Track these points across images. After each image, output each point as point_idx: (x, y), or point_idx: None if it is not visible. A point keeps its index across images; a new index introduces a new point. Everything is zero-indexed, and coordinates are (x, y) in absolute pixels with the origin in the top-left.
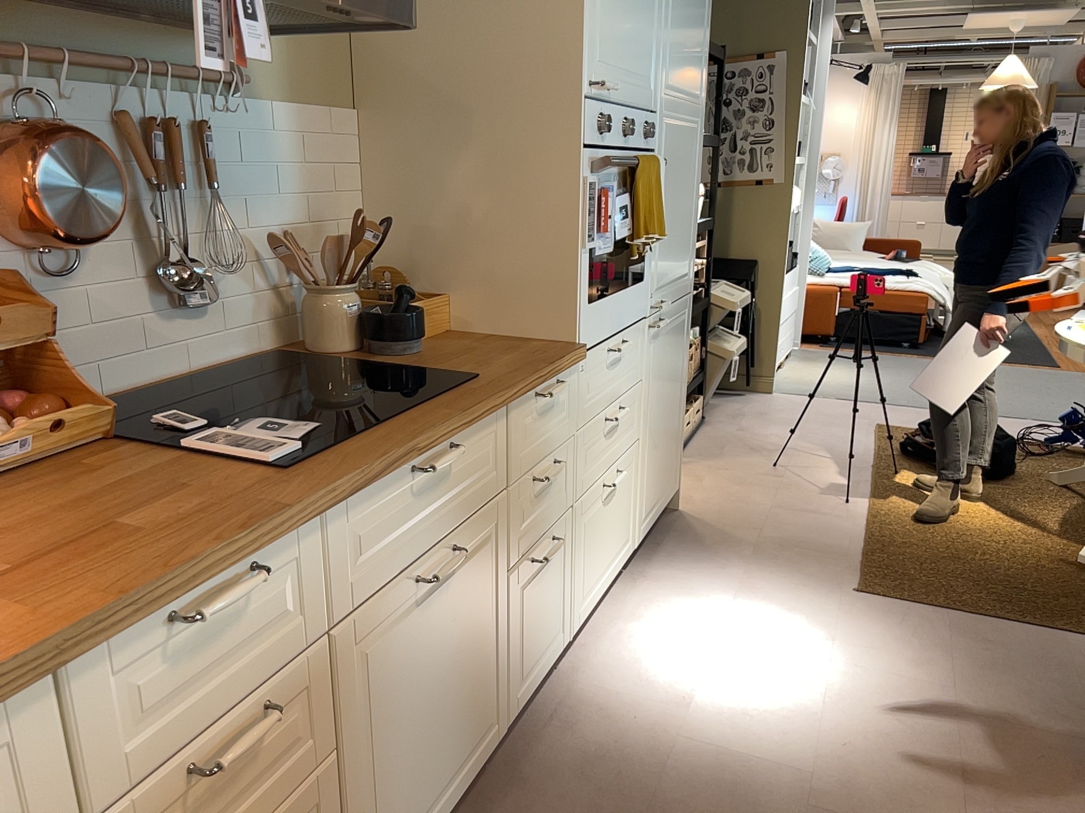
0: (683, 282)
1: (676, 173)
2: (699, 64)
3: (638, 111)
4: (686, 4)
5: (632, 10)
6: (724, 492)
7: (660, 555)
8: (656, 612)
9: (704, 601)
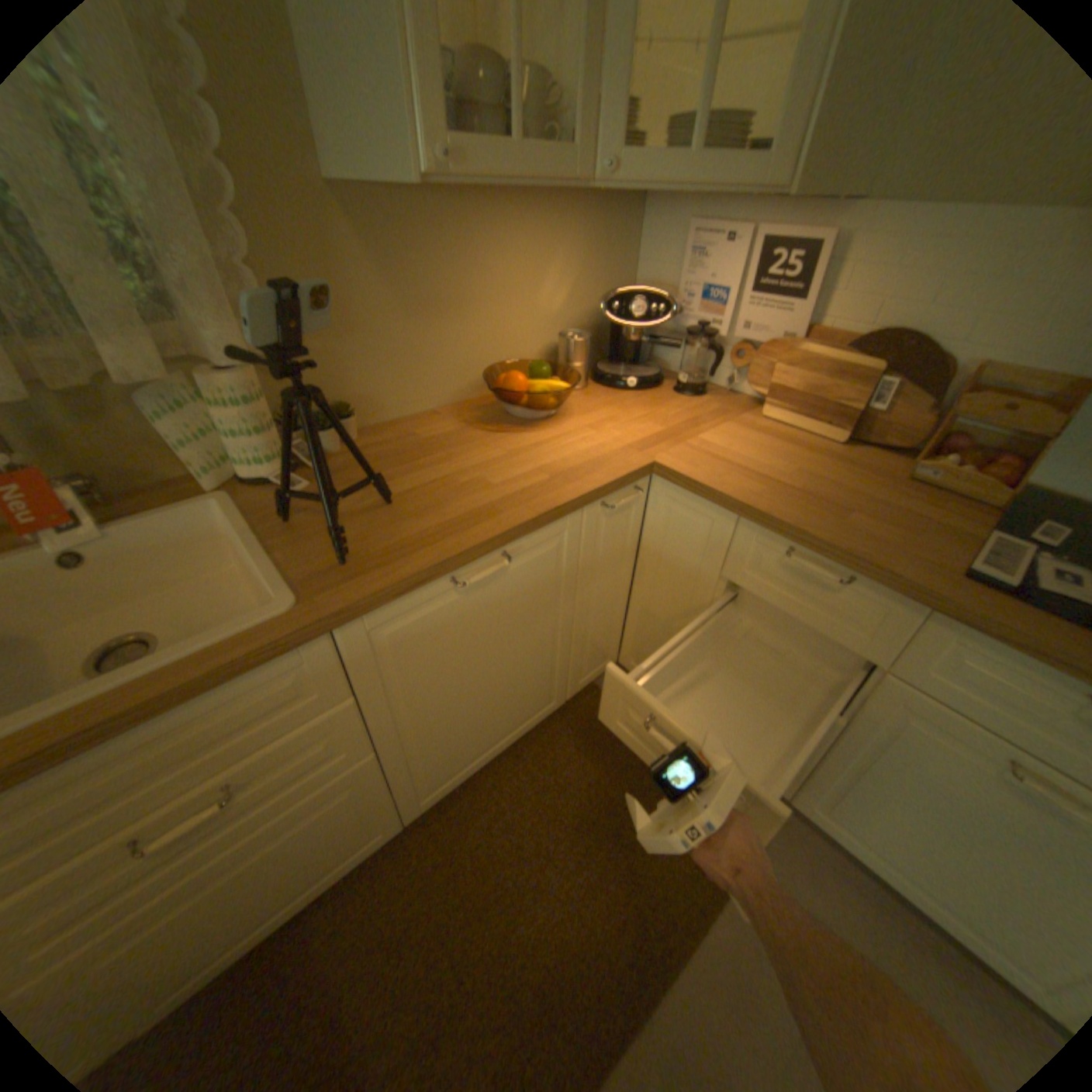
0: None
1: None
2: None
3: None
4: None
5: None
6: None
7: None
8: None
9: None
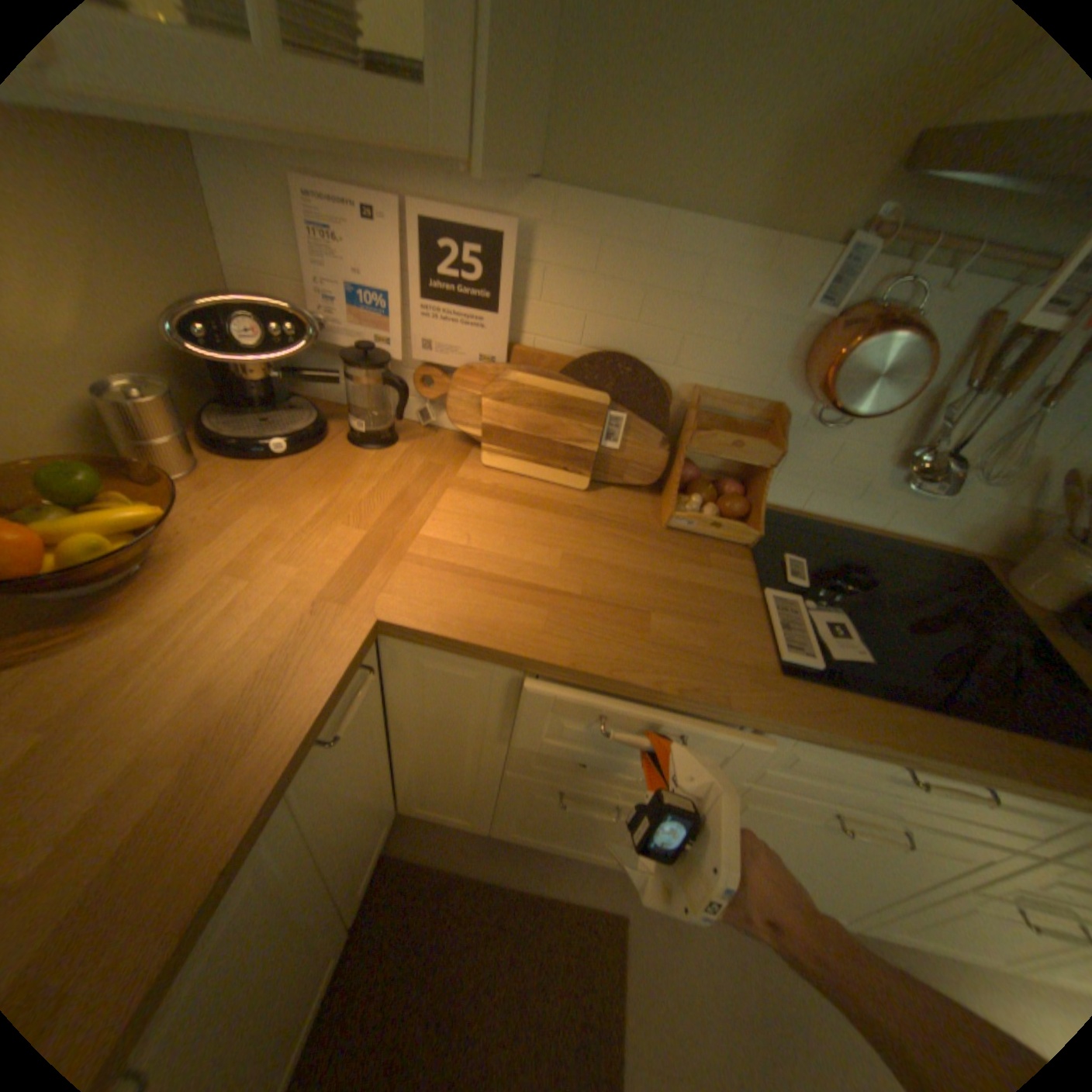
0: None
1: None
2: None
3: None
4: None
5: None
6: None
7: None
8: None
9: None
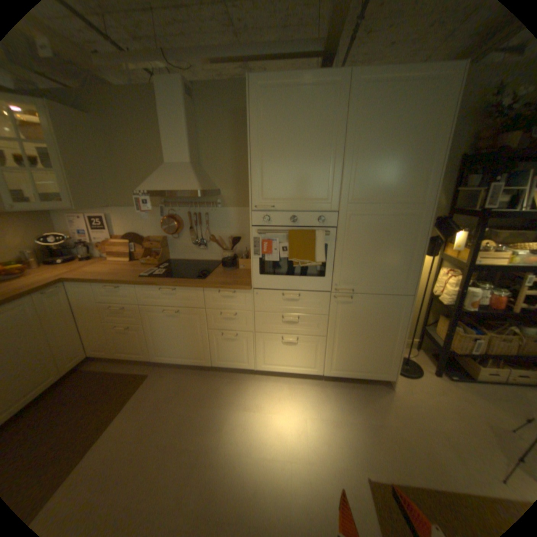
0: (395, 288)
1: (371, 237)
2: (414, 182)
3: (315, 211)
4: (382, 157)
5: (295, 175)
6: (437, 408)
7: (344, 391)
8: (299, 395)
9: (316, 410)
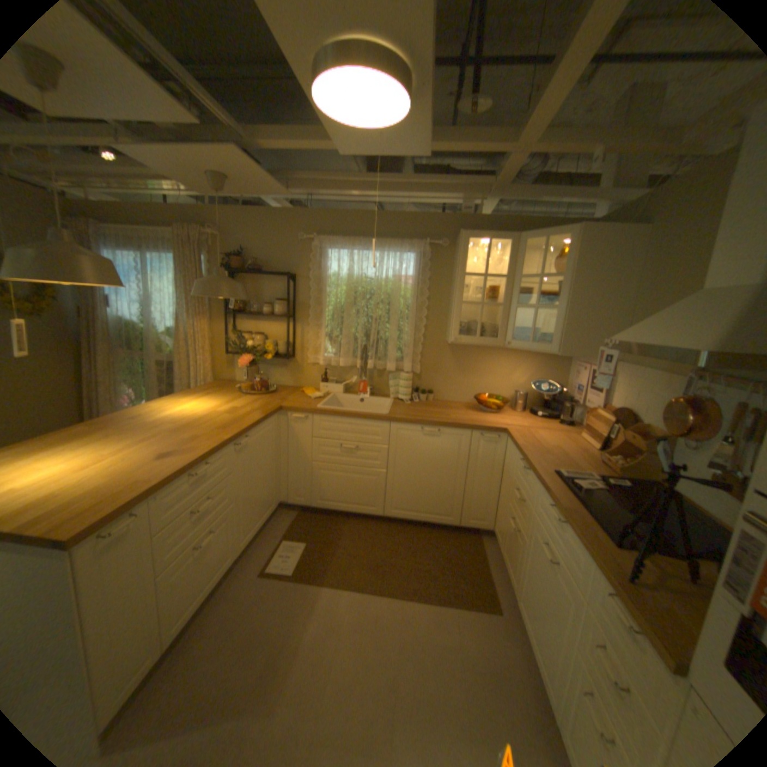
0: None
1: None
2: None
3: None
4: None
5: None
6: None
7: None
8: None
9: None
